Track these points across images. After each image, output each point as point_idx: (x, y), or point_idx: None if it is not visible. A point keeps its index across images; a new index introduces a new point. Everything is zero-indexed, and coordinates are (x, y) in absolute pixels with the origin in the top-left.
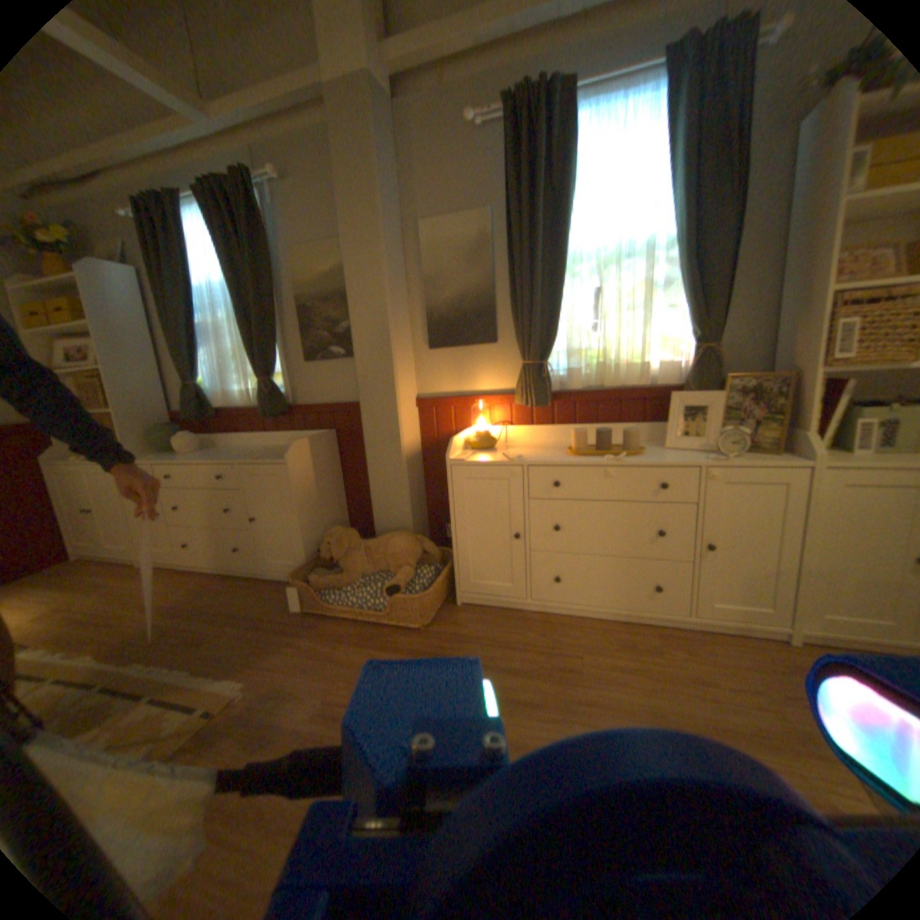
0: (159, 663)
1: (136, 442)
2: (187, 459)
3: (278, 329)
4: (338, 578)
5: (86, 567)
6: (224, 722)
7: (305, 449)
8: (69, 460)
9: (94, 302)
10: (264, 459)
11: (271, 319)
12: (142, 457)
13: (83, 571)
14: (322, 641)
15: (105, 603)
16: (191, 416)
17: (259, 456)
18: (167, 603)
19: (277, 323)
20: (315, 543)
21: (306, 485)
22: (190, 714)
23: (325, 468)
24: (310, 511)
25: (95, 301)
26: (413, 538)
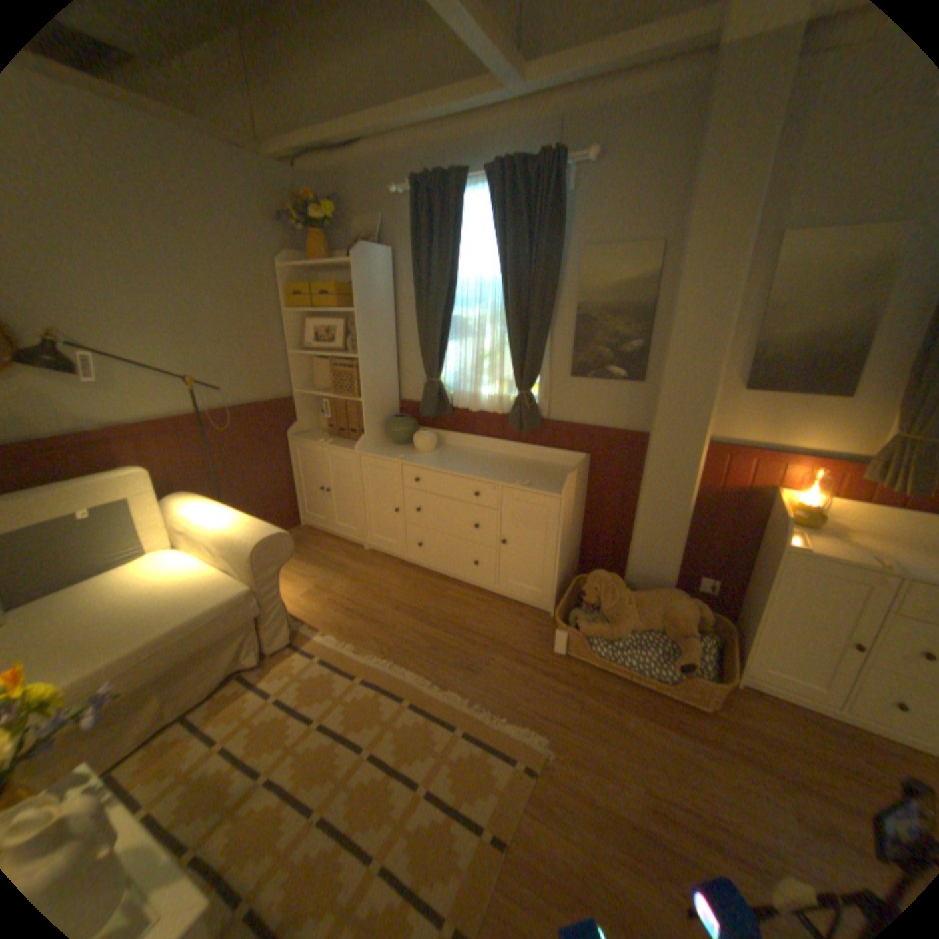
0: (446, 684)
1: (376, 431)
2: (438, 464)
3: (548, 338)
4: (605, 629)
5: (318, 536)
6: (549, 786)
7: (573, 481)
8: (312, 438)
9: (353, 286)
10: (529, 485)
11: (546, 328)
12: (382, 448)
13: (318, 541)
14: (601, 700)
15: (357, 588)
16: (433, 414)
17: (527, 483)
18: (415, 603)
19: (549, 331)
20: (561, 575)
21: (567, 519)
22: (511, 765)
23: (578, 497)
24: (564, 544)
25: (353, 285)
26: (692, 604)
